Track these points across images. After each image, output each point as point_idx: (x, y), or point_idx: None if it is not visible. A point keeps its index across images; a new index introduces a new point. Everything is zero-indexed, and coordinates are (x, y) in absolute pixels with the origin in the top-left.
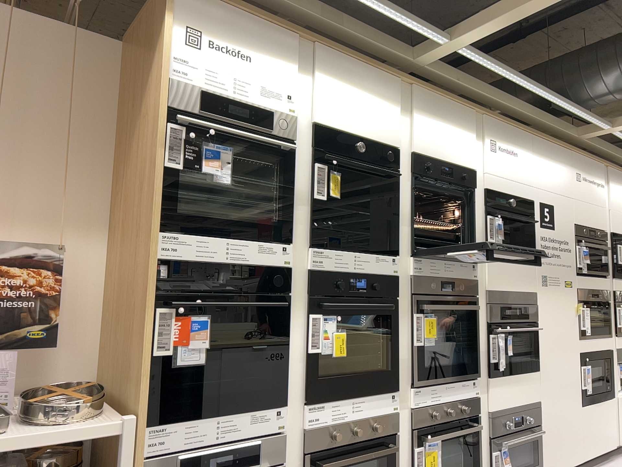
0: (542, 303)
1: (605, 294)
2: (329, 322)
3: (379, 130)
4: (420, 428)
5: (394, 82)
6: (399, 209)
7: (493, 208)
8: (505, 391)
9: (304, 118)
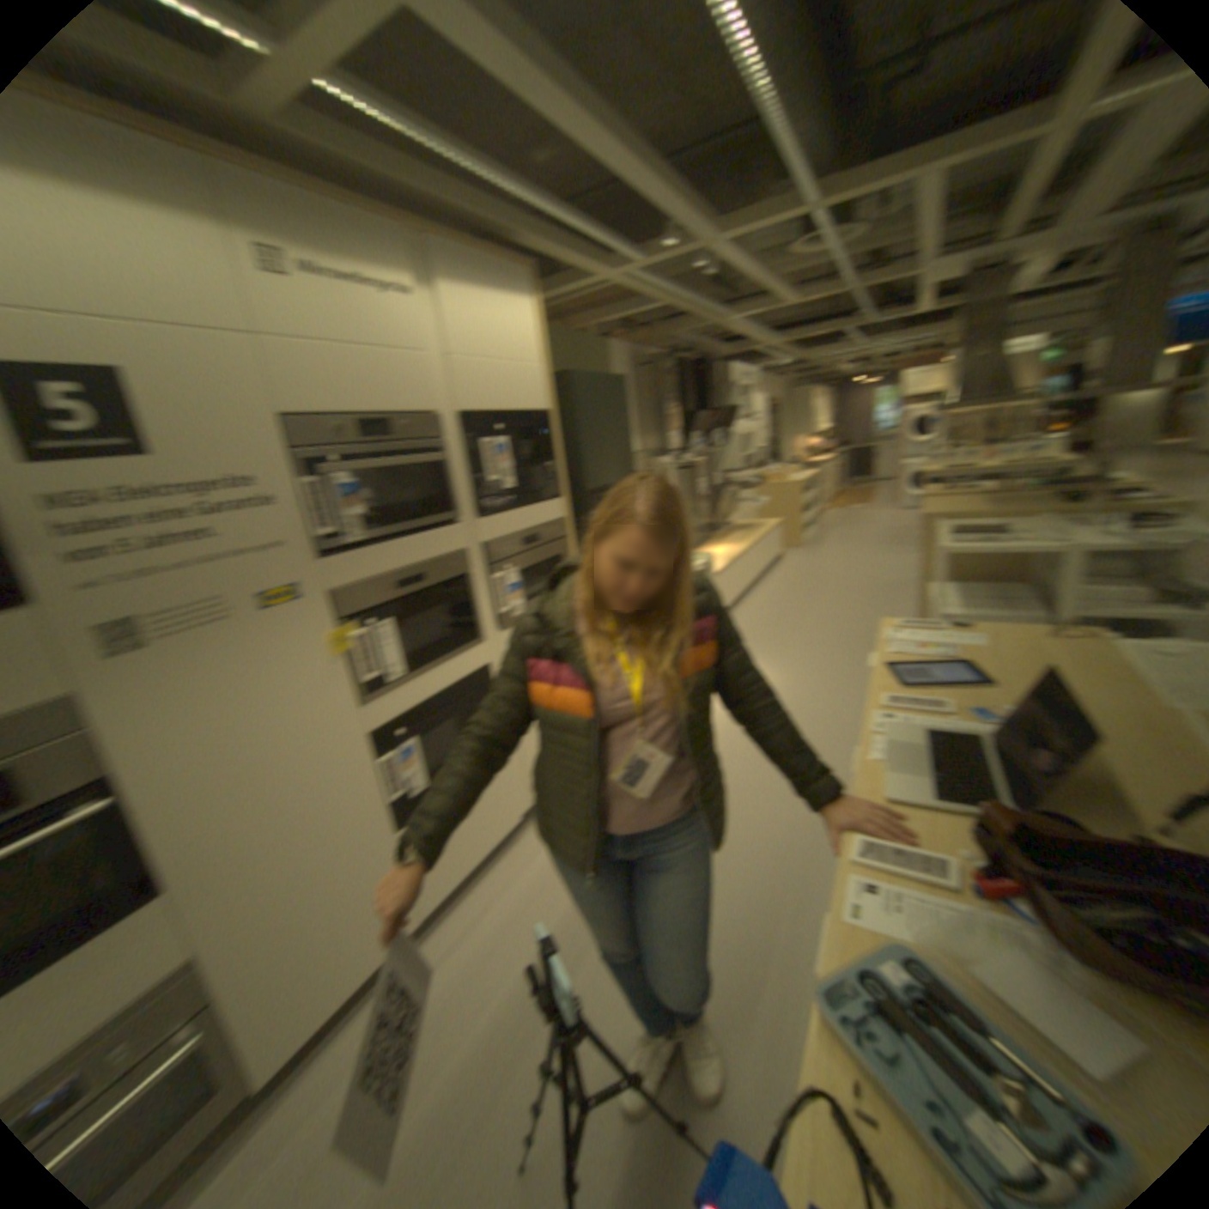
0: (115, 713)
1: (449, 564)
2: None
3: None
4: None
5: None
6: None
7: None
8: None
9: None
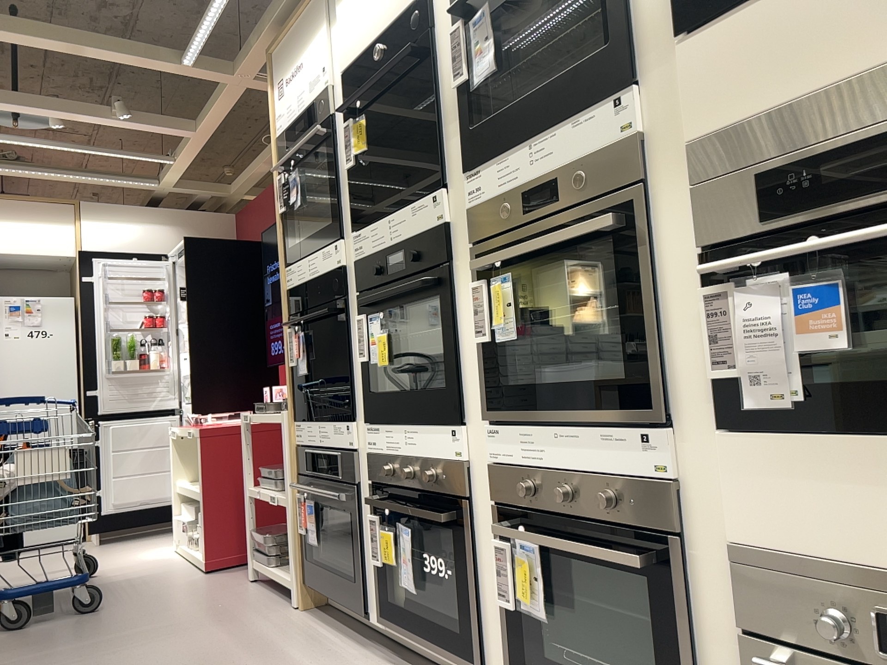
0: None
1: None
2: (372, 321)
3: None
4: (509, 507)
5: None
6: (441, 98)
7: None
8: (819, 493)
9: (338, 78)
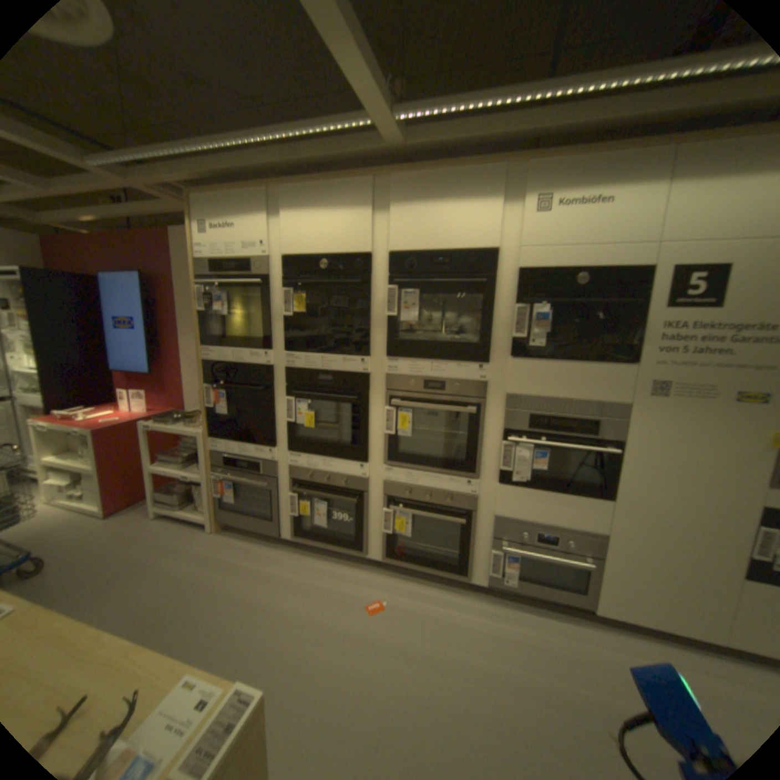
0: (646, 421)
1: None
2: (301, 405)
3: (343, 243)
4: (393, 498)
5: (361, 185)
6: (372, 314)
7: (534, 292)
8: (526, 505)
9: (276, 256)
